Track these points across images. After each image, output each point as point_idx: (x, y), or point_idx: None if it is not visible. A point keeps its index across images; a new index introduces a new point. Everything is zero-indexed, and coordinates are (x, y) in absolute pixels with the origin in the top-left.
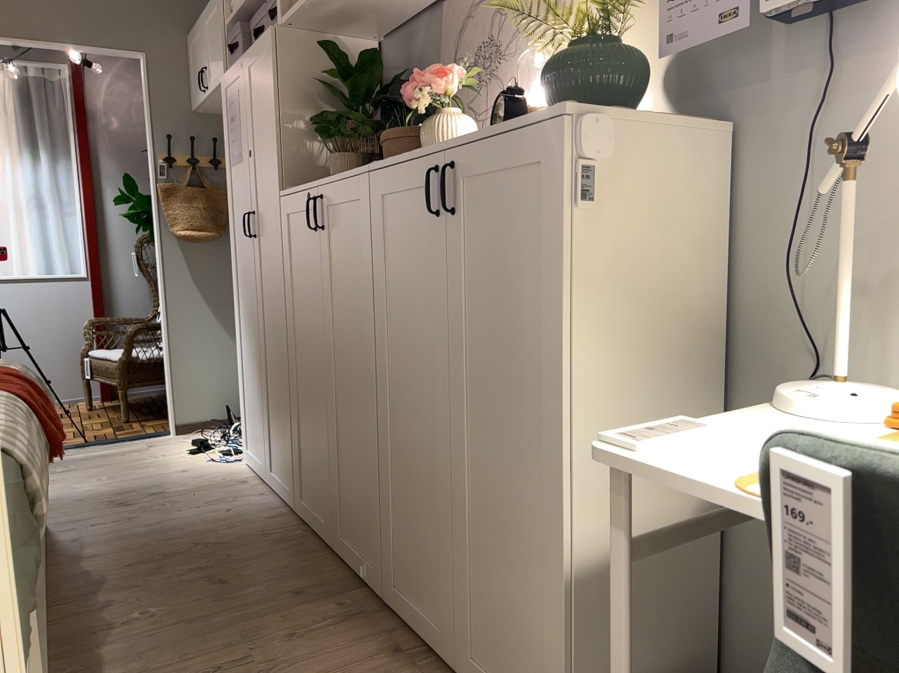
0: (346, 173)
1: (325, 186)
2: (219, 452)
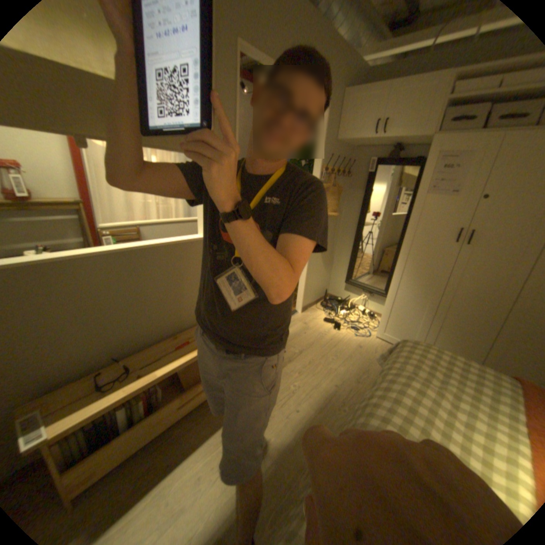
0: None
1: None
2: (347, 327)
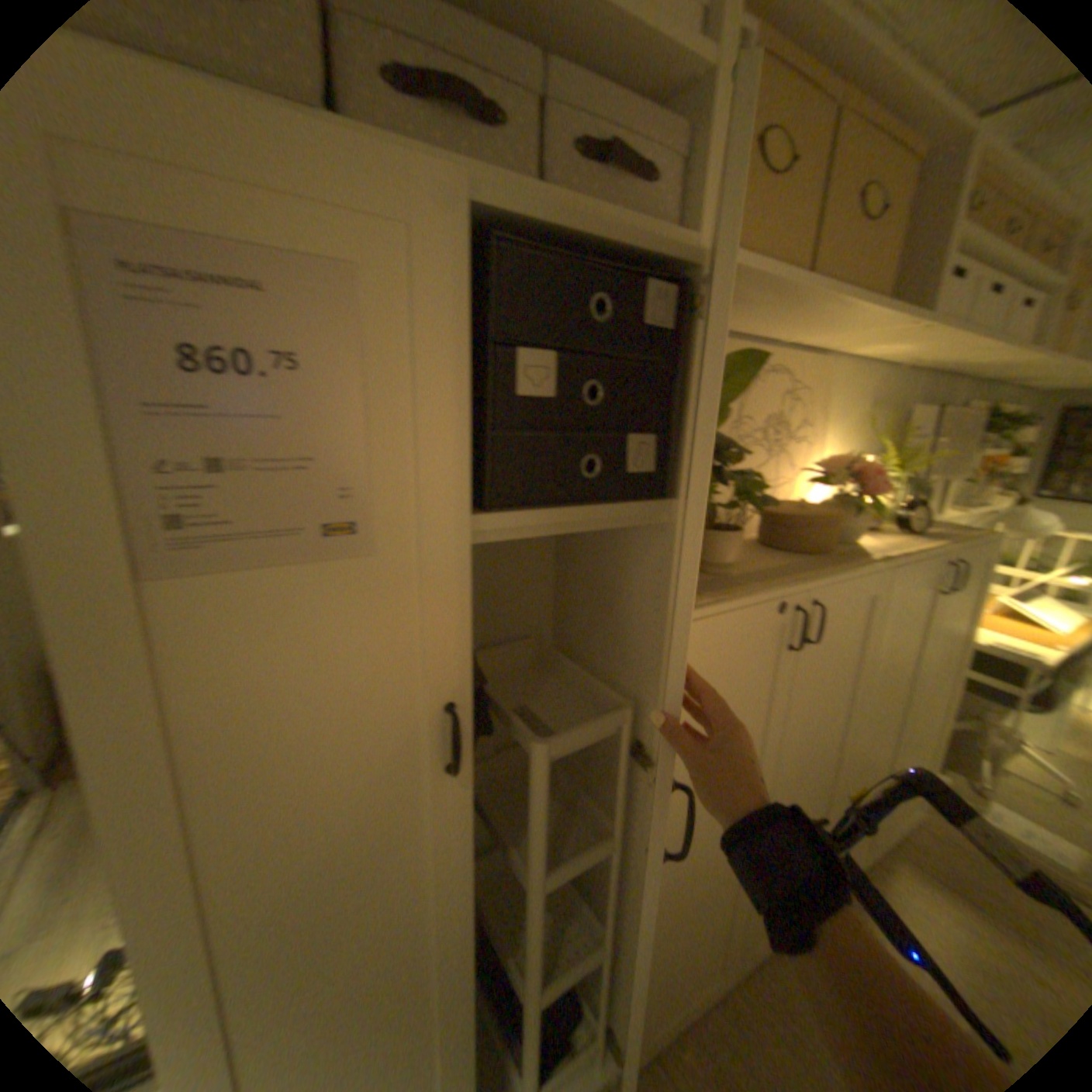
0: (838, 567)
1: (830, 588)
2: None
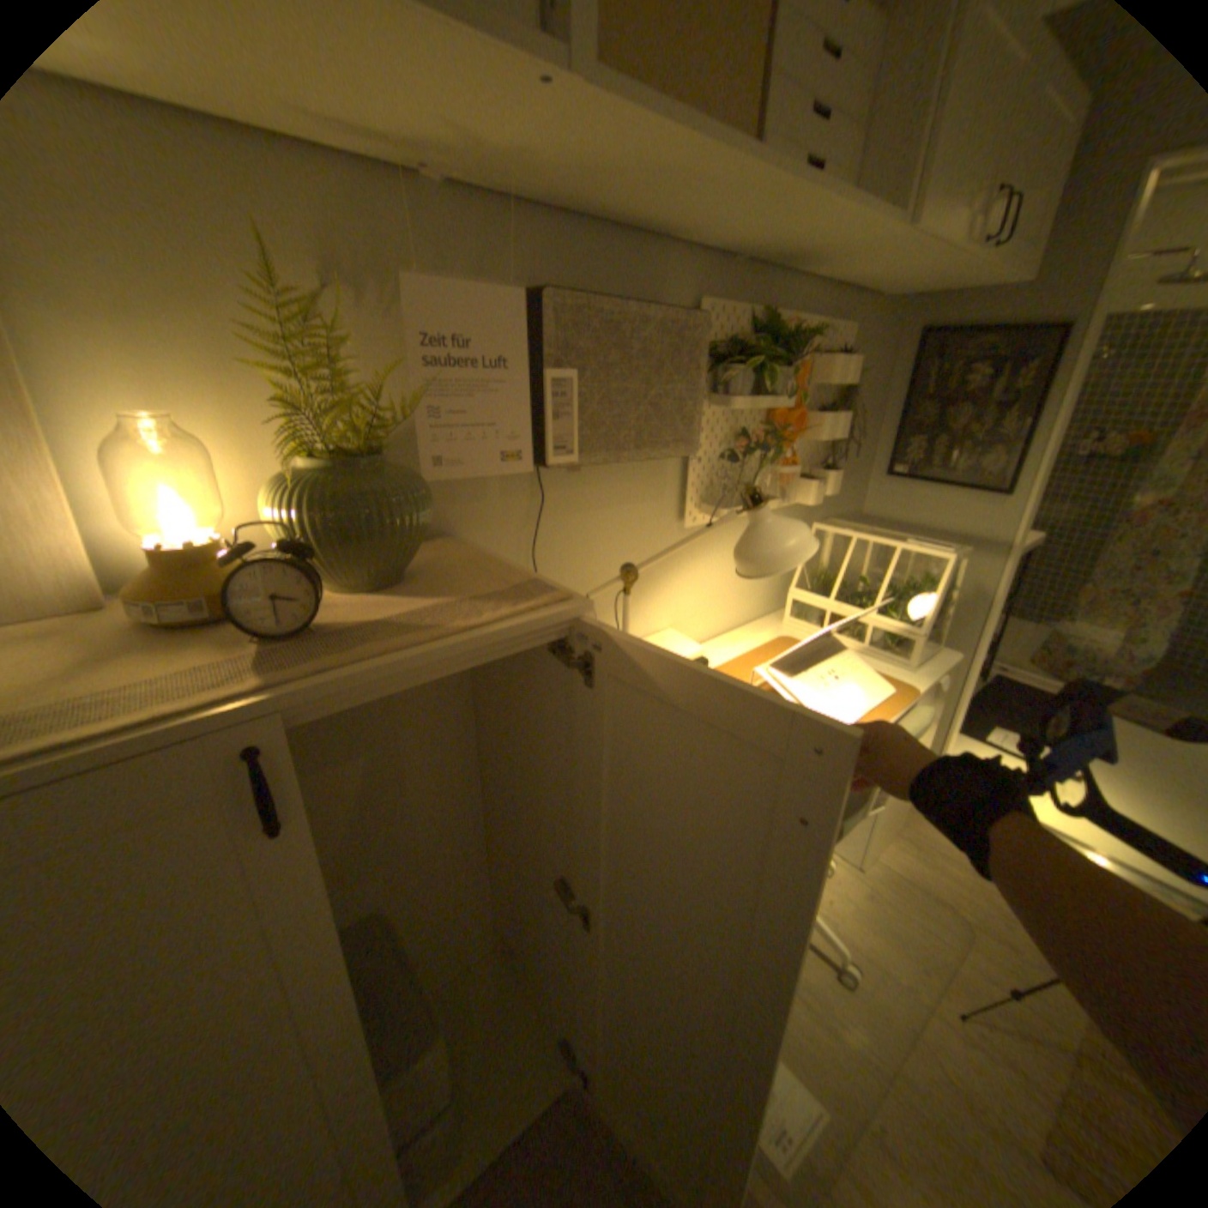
0: None
1: None
2: None
